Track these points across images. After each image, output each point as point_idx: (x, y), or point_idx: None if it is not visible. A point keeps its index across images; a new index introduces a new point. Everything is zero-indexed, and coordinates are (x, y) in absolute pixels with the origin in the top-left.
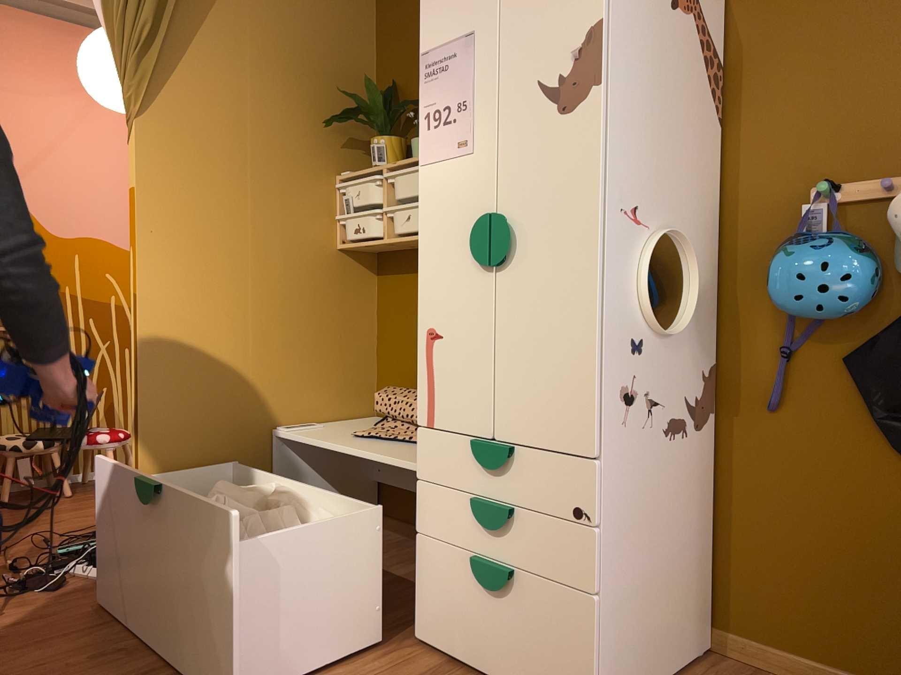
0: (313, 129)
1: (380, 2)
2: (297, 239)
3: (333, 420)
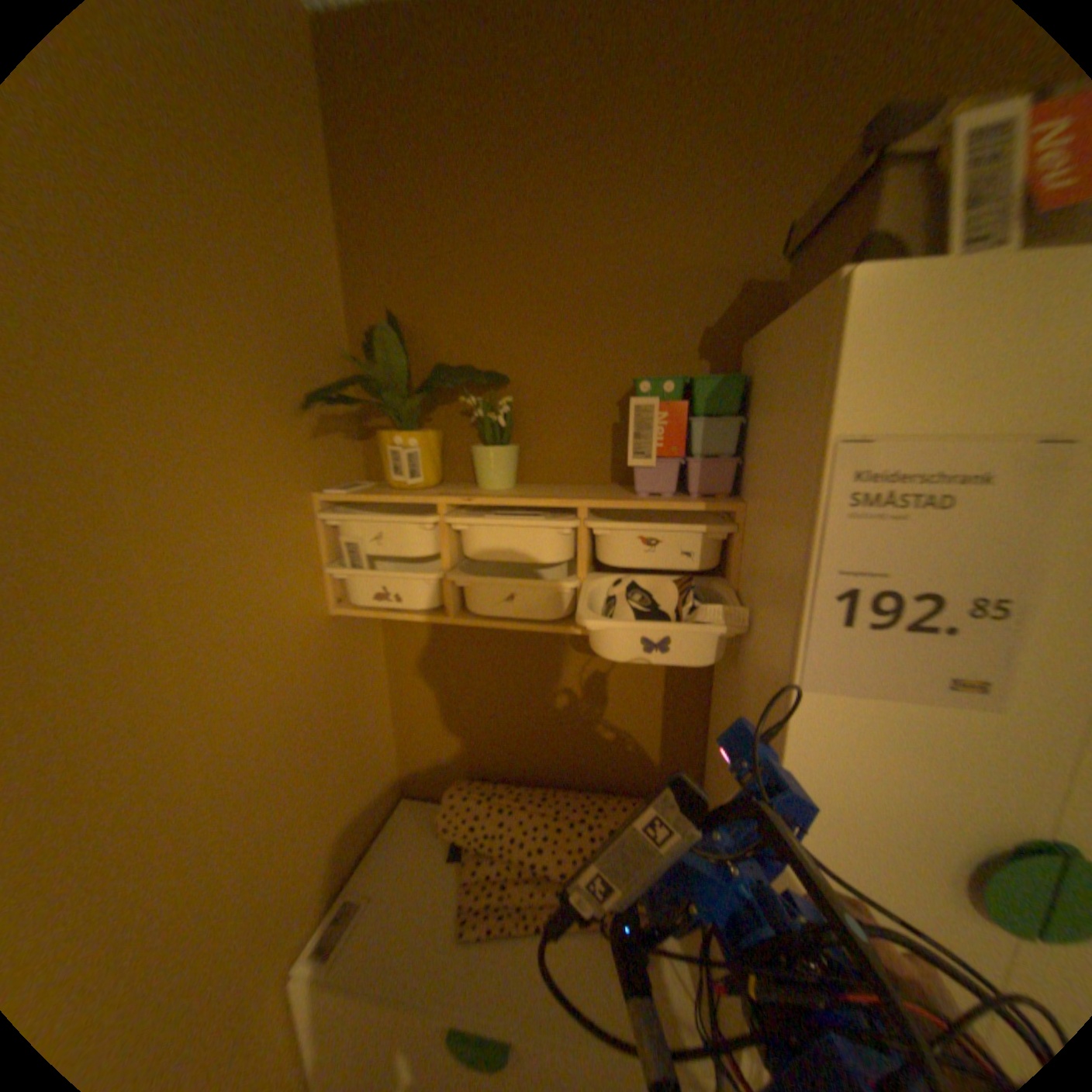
0: (266, 415)
1: (342, 140)
2: (277, 639)
3: (366, 848)
